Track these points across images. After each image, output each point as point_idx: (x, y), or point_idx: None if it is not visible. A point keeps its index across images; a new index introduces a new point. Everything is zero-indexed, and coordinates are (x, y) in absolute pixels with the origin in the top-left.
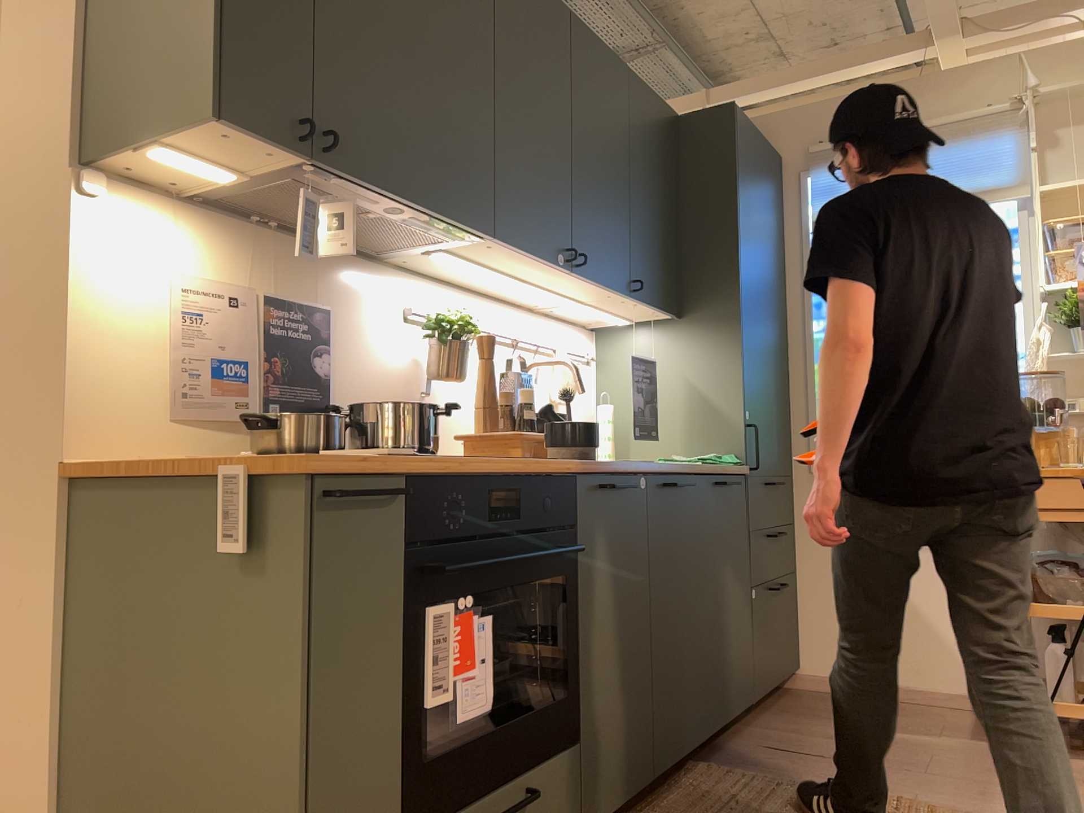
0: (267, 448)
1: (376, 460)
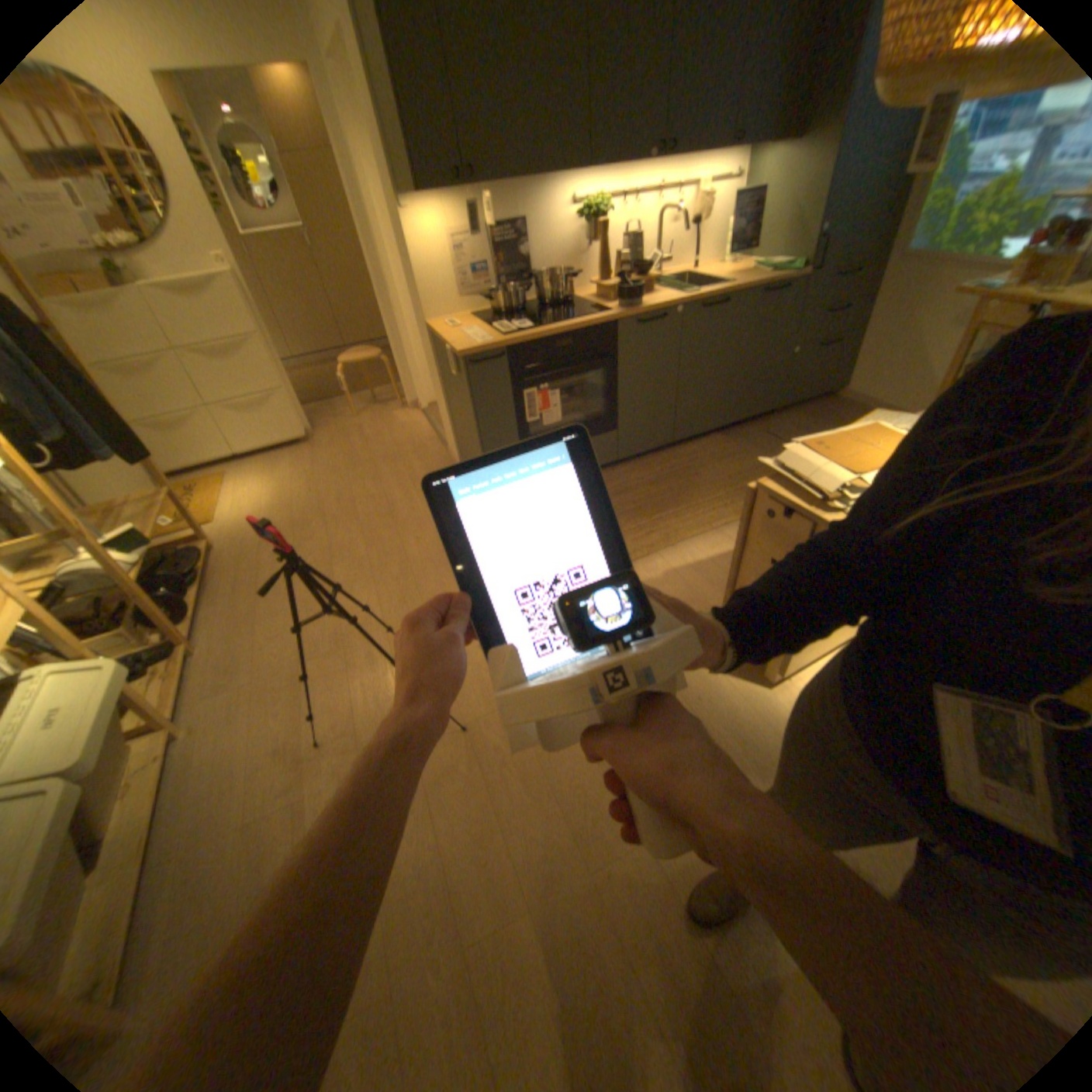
0: (491, 309)
1: (492, 343)
